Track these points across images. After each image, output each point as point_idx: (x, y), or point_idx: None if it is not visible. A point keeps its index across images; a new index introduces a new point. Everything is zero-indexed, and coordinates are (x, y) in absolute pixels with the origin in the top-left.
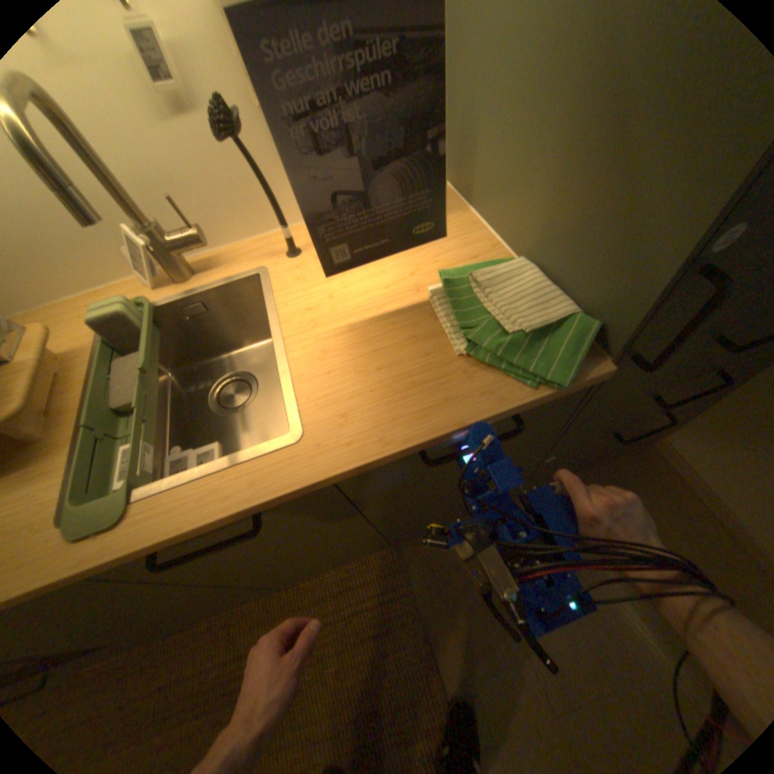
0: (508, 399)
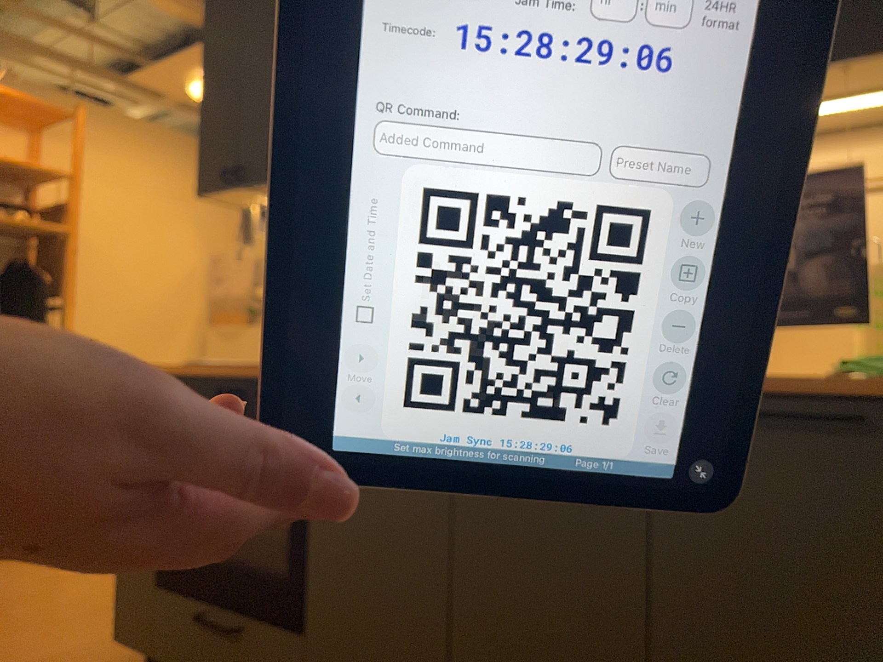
0: (856, 387)
